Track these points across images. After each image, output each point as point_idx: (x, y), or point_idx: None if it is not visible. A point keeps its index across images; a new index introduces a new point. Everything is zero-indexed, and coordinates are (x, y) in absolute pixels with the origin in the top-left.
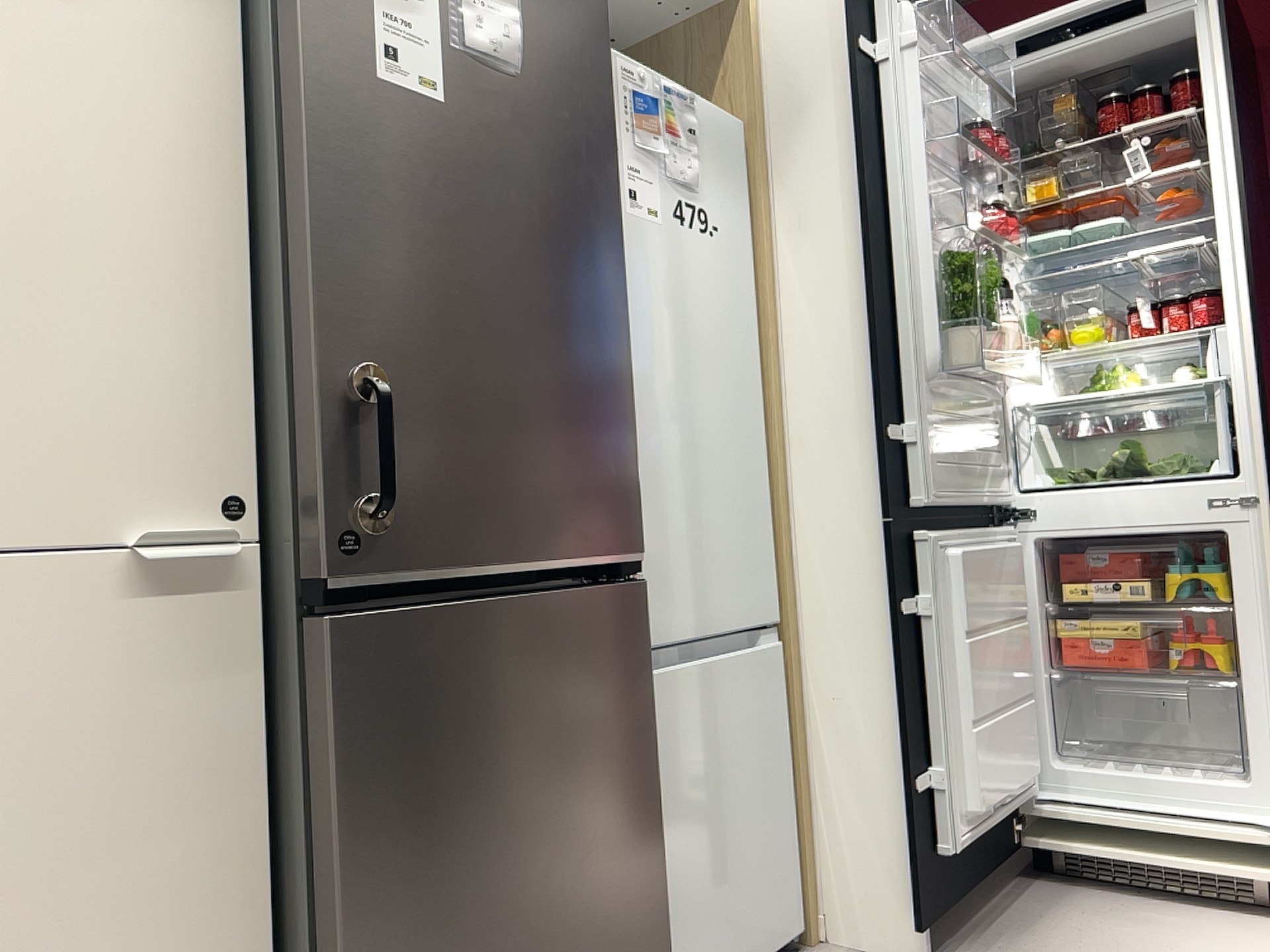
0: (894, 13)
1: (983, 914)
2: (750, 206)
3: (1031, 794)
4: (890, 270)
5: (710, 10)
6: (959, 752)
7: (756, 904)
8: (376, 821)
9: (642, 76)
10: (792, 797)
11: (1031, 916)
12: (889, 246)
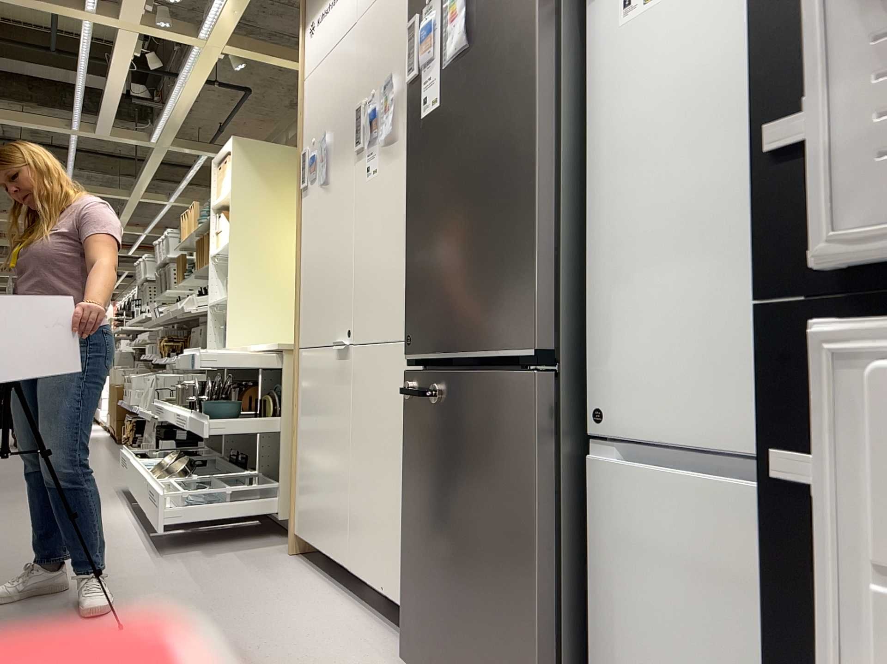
0: None
1: None
2: None
3: None
4: None
5: None
6: None
7: None
8: (412, 465)
9: None
10: None
11: None
12: None
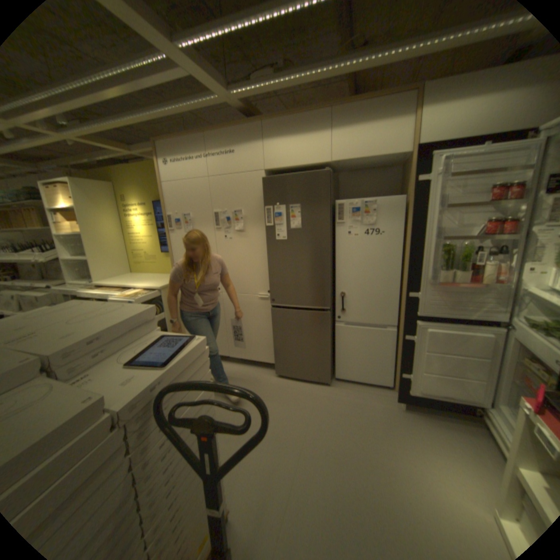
0: (437, 162)
1: (443, 418)
2: (408, 219)
3: (479, 406)
4: (422, 249)
5: (411, 154)
6: (420, 376)
7: (372, 374)
8: (278, 330)
9: (356, 202)
10: (397, 362)
11: (452, 429)
12: (423, 242)
